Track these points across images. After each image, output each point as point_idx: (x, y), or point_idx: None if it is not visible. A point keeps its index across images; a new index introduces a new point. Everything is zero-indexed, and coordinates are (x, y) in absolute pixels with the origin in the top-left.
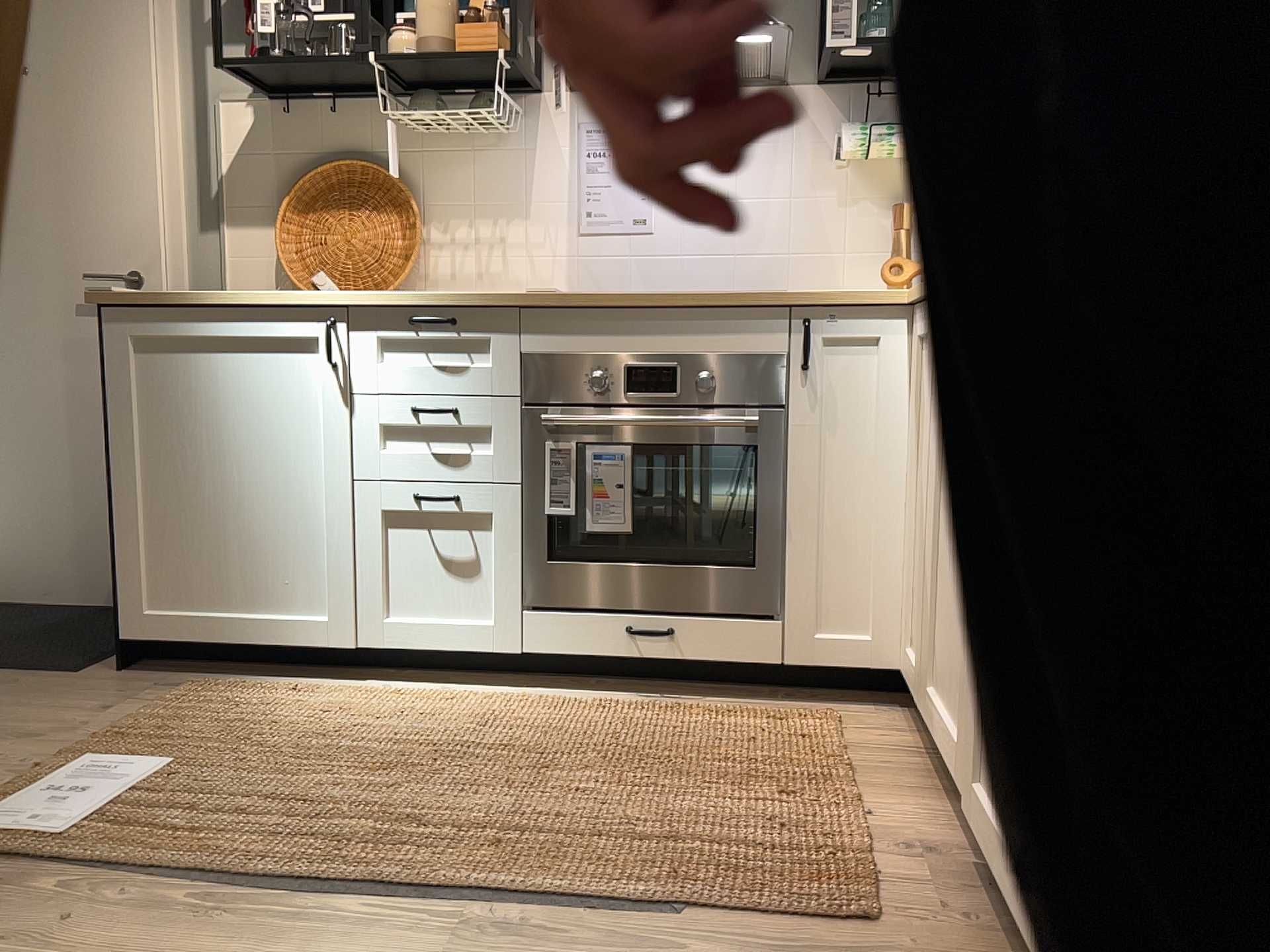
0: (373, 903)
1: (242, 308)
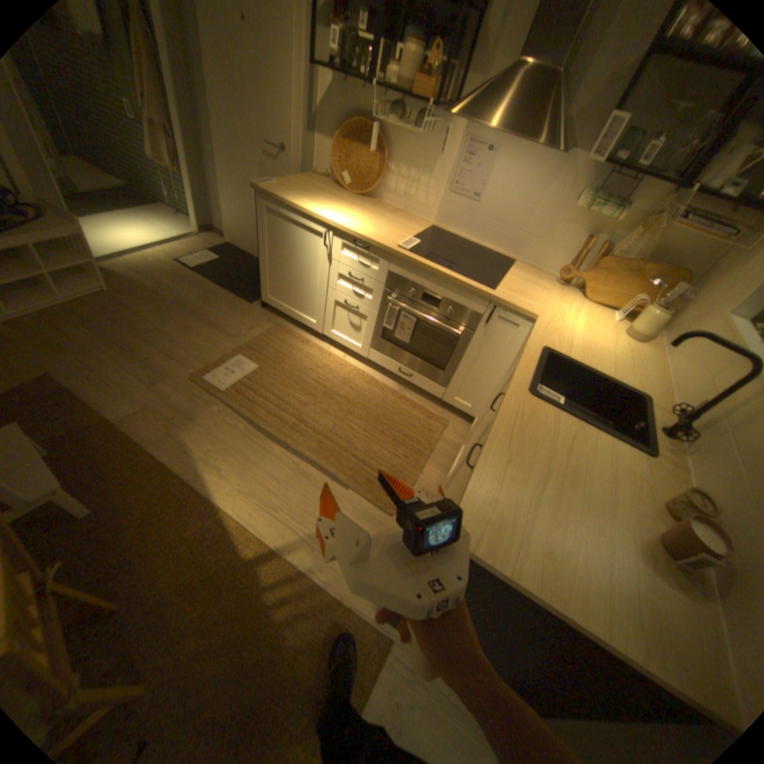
0: (281, 447)
1: (299, 211)
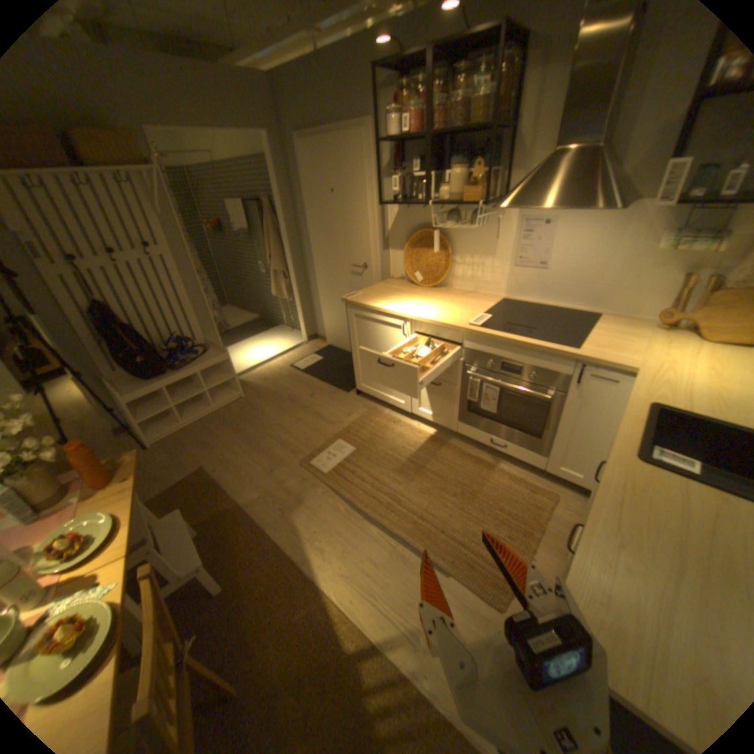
0: (379, 528)
1: (381, 311)
